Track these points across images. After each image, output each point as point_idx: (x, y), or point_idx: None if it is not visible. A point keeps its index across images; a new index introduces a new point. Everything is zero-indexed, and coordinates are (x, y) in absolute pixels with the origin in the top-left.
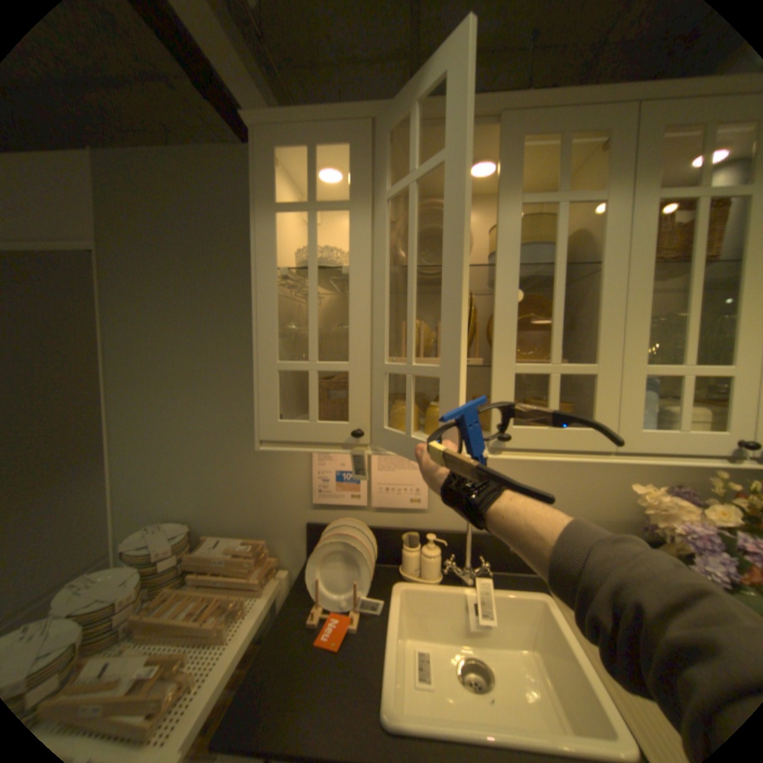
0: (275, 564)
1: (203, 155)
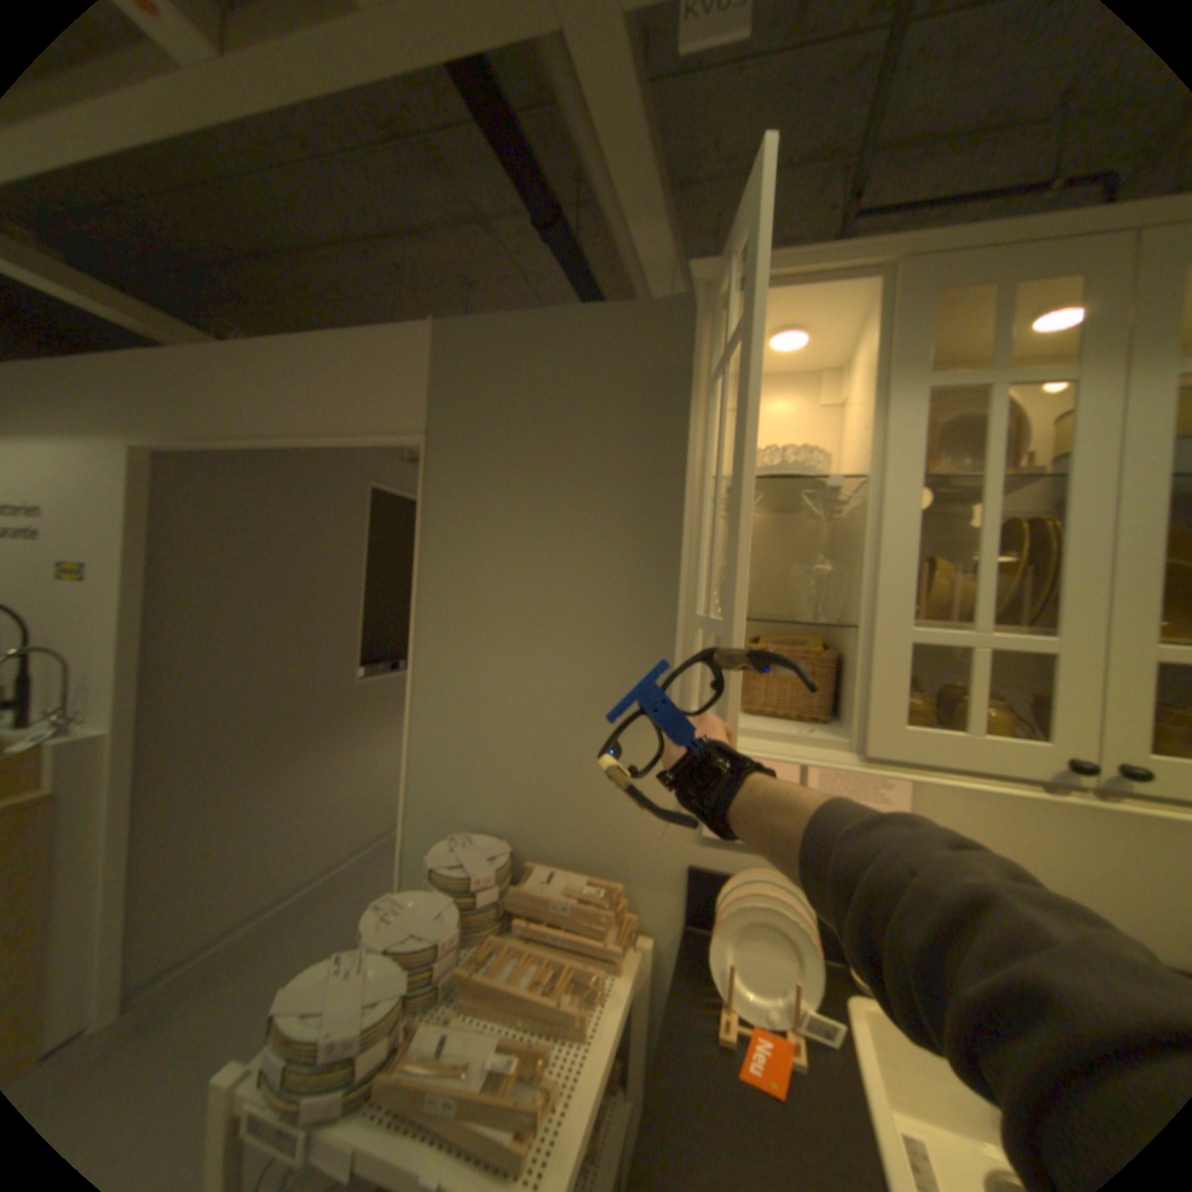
0: (637, 926)
1: (577, 319)
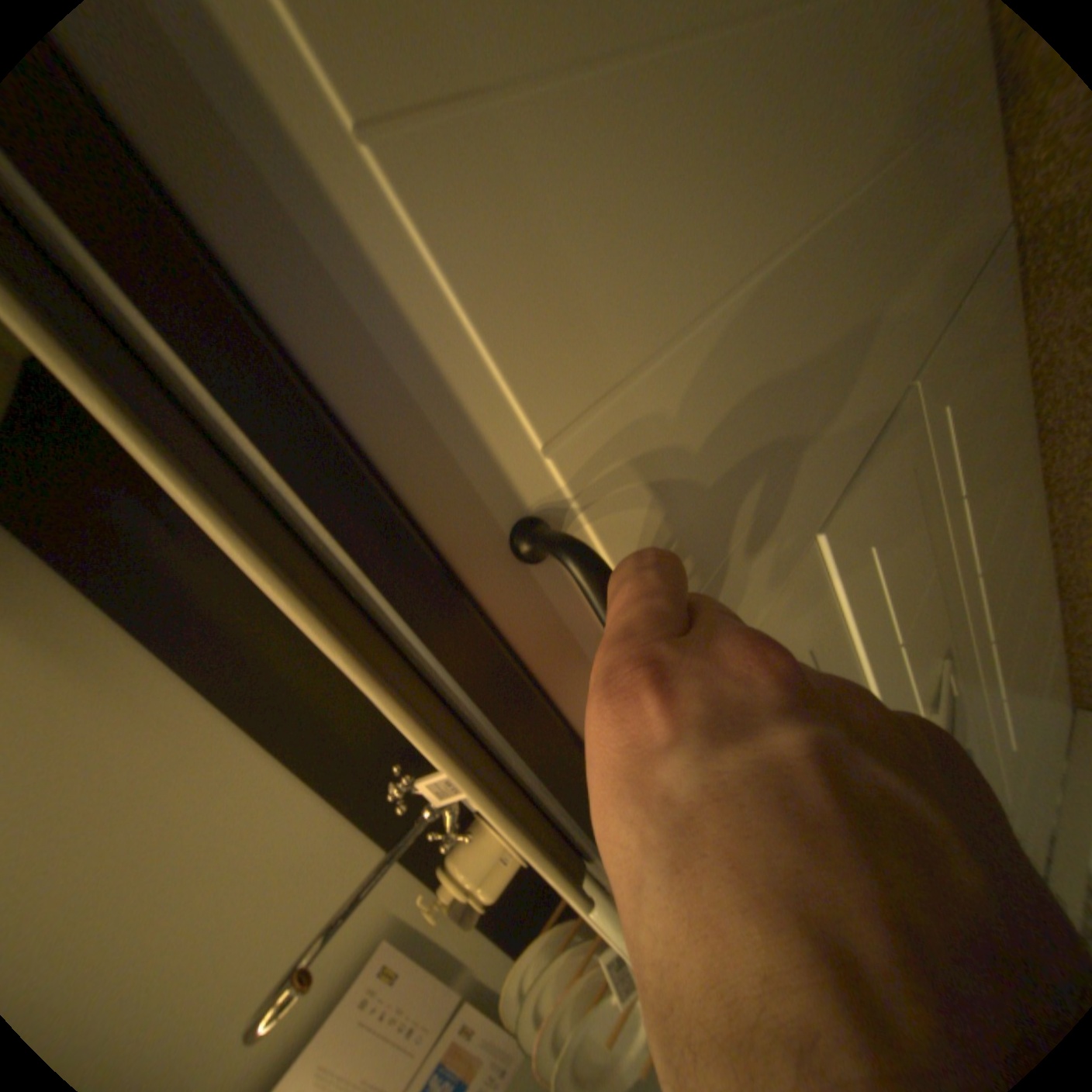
0: None
1: None
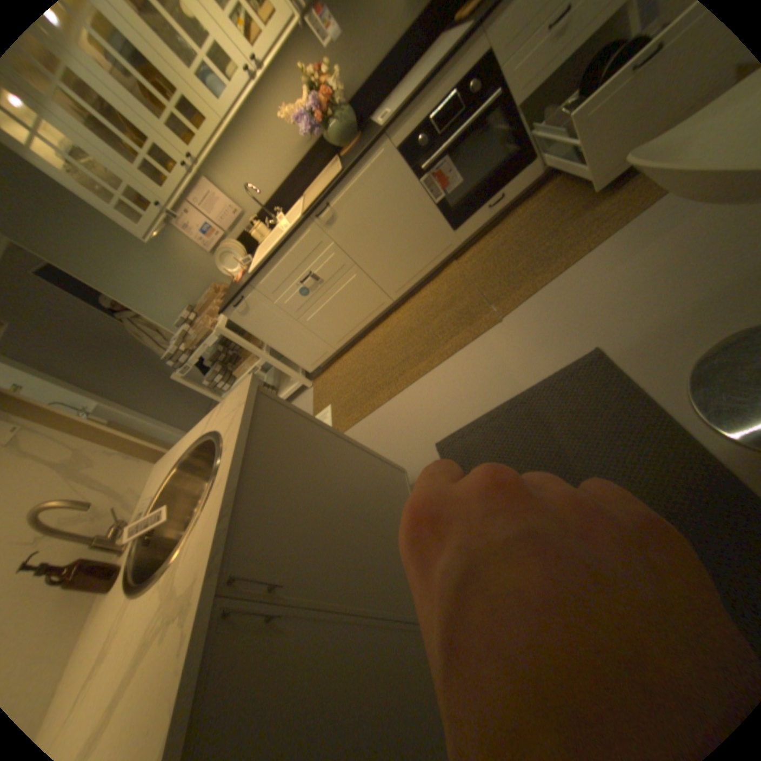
0: (226, 286)
1: None
